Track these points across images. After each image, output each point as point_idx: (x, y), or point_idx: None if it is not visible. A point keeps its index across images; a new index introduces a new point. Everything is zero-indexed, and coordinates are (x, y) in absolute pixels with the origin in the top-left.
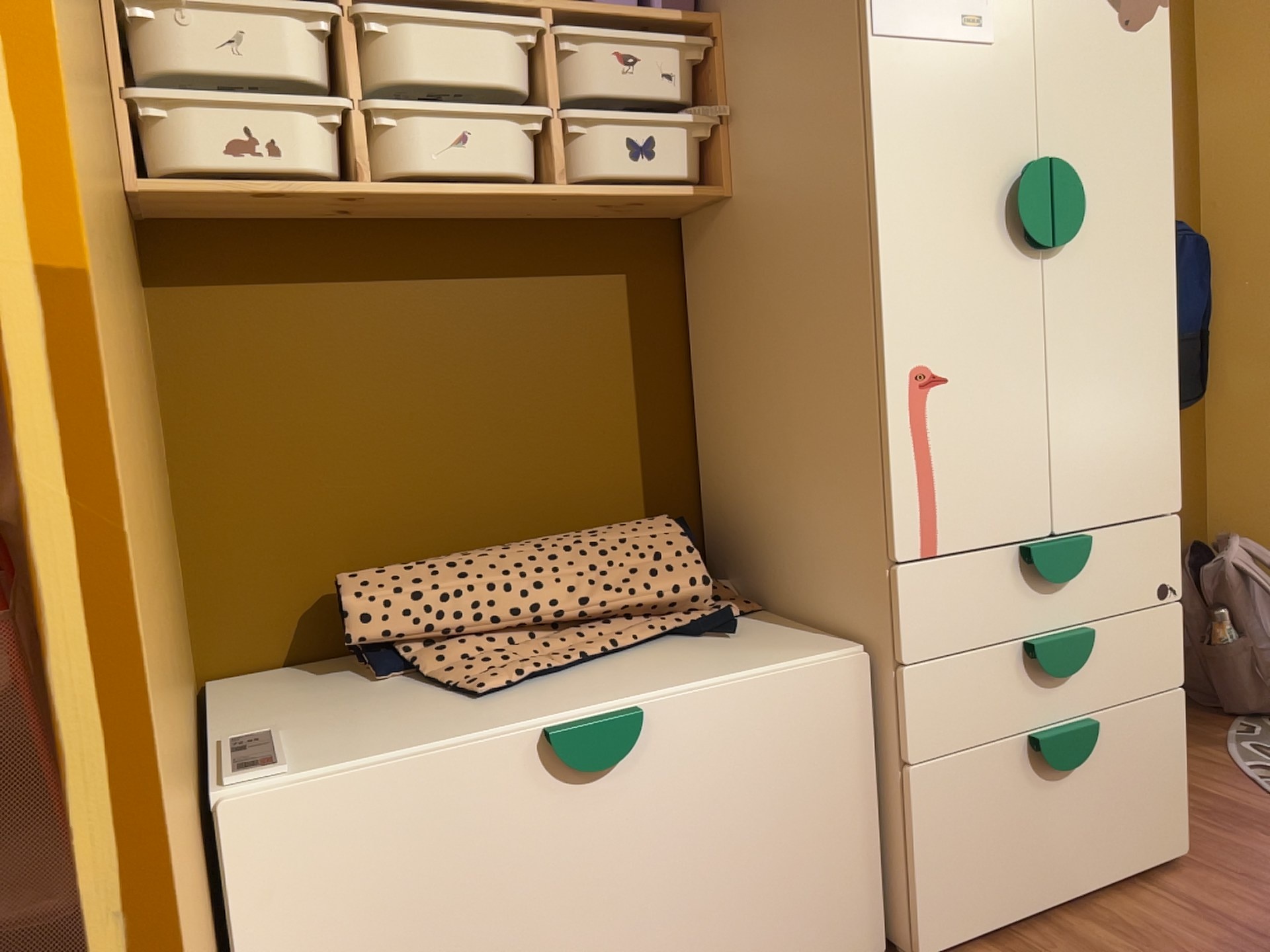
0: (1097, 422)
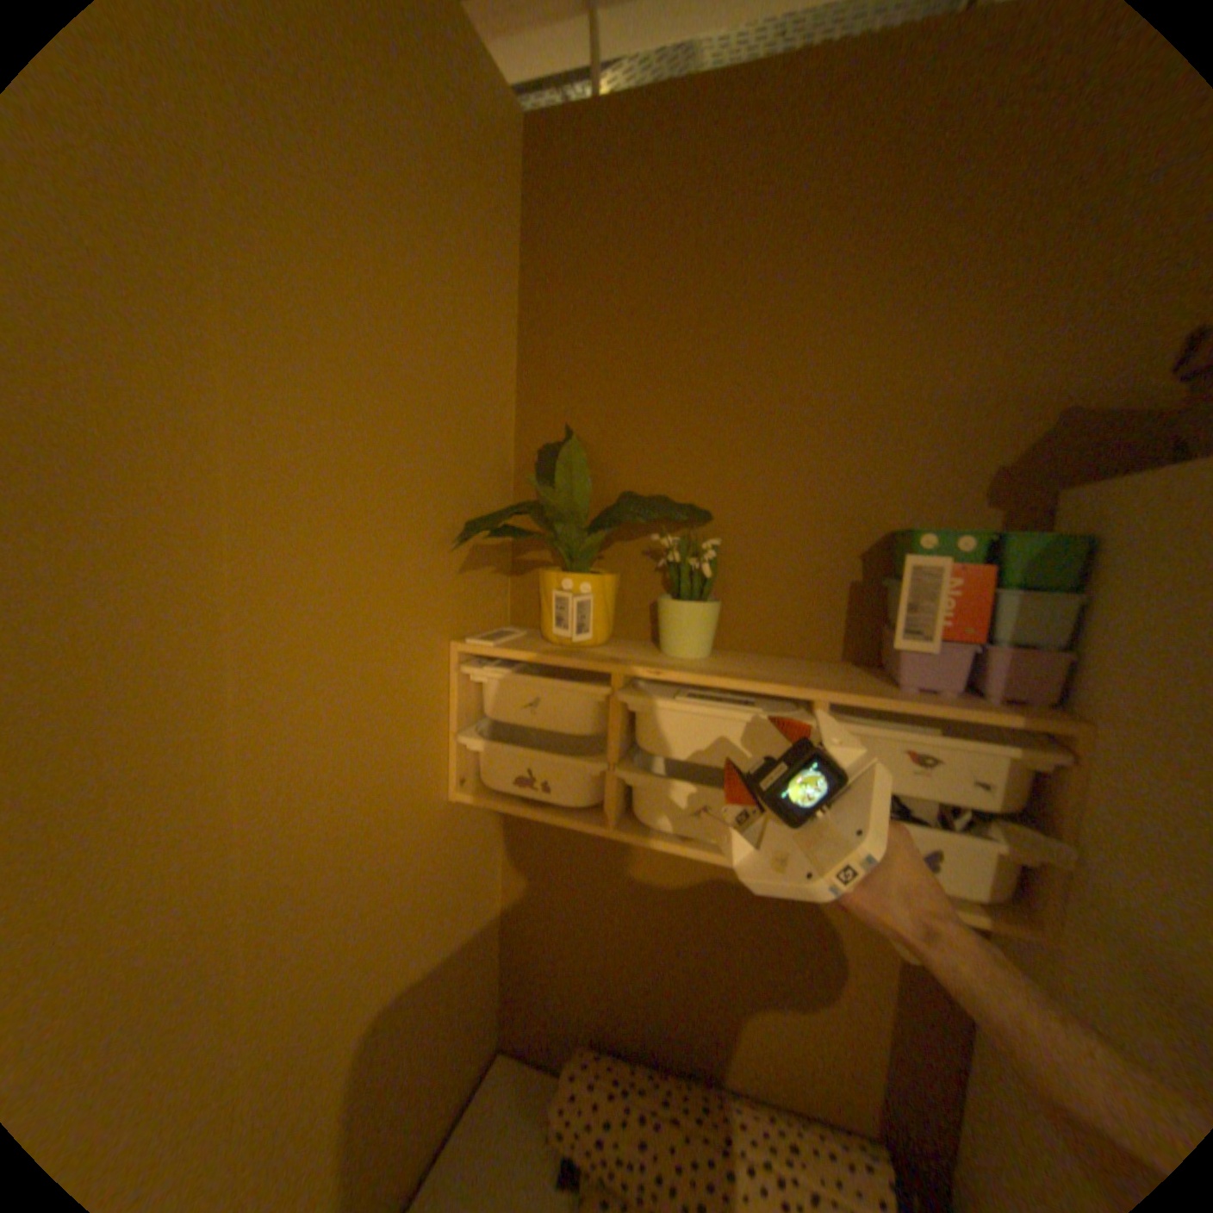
0: None
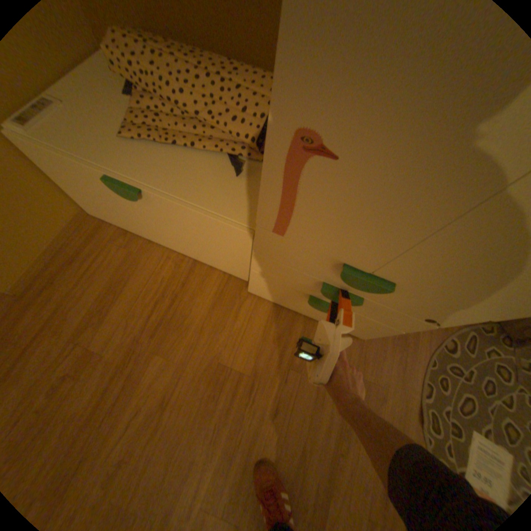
0: (482, 263)
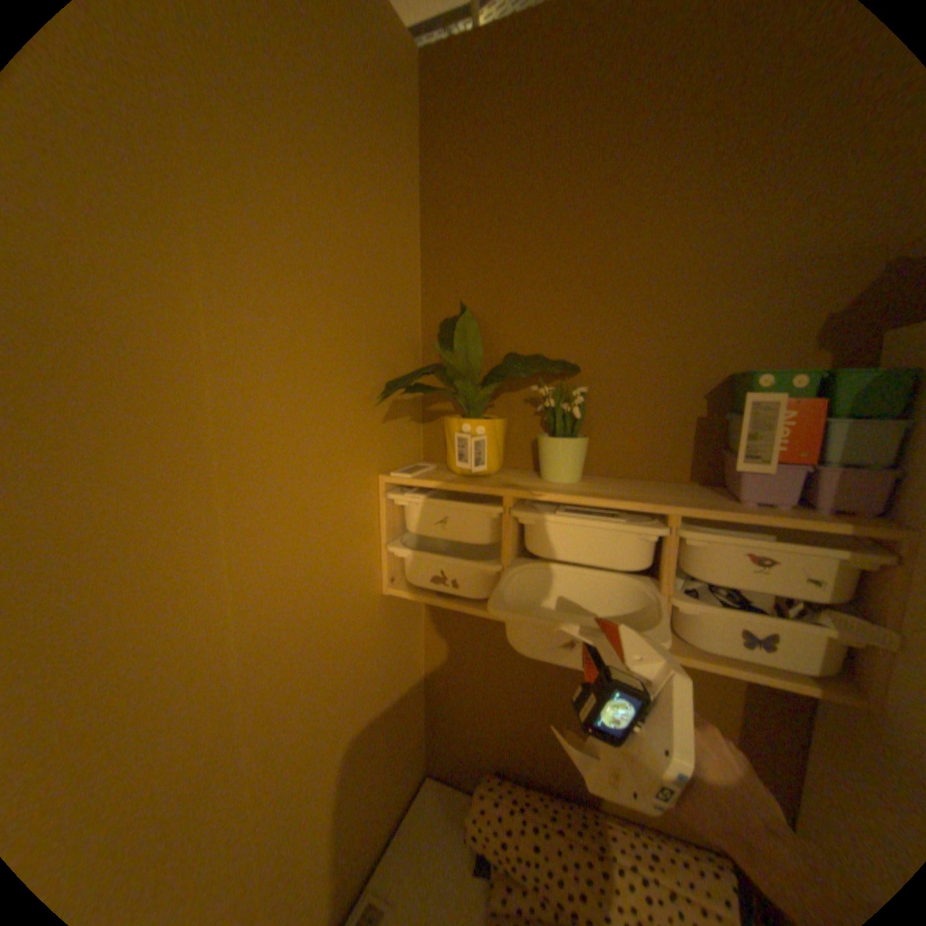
0: None
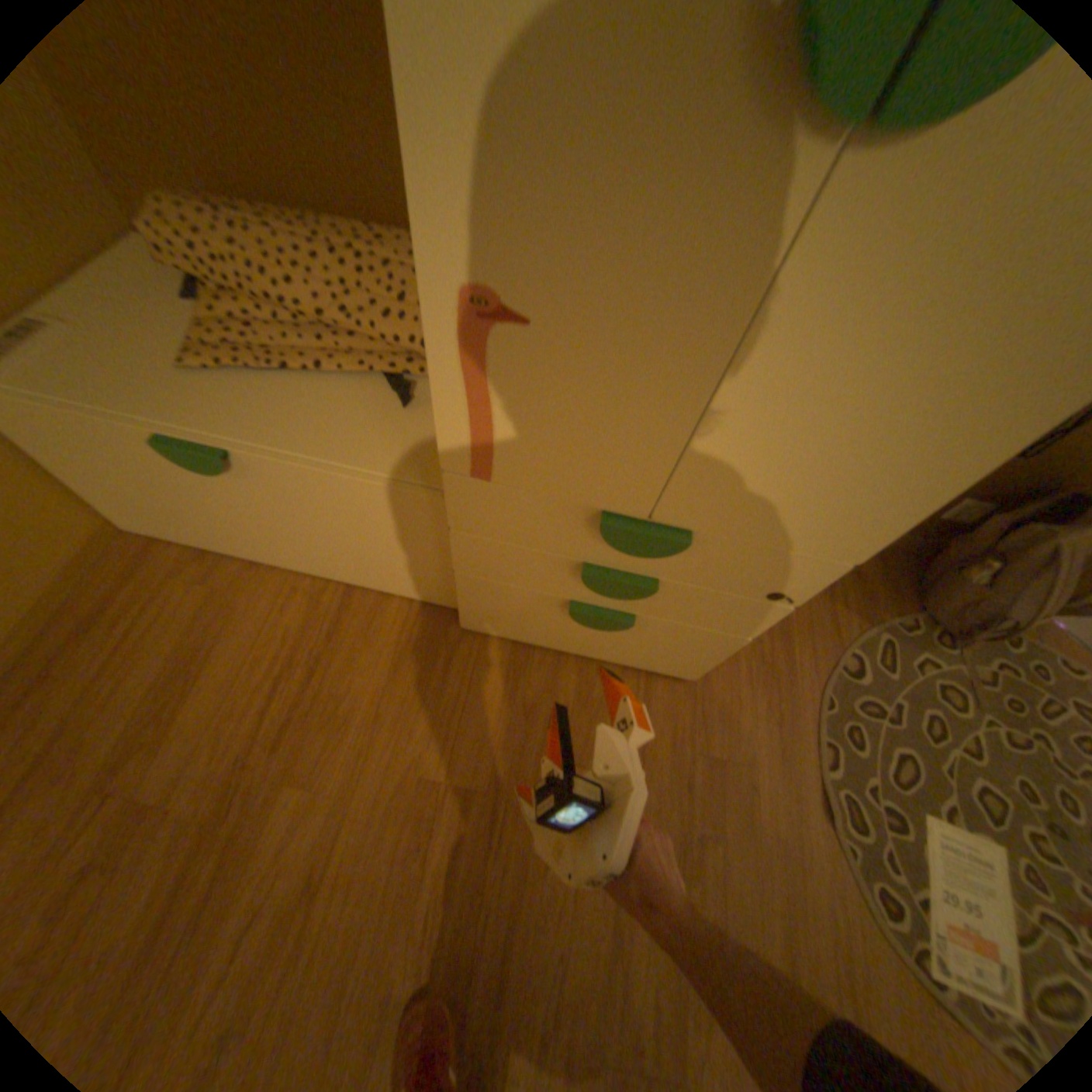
0: (786, 455)
